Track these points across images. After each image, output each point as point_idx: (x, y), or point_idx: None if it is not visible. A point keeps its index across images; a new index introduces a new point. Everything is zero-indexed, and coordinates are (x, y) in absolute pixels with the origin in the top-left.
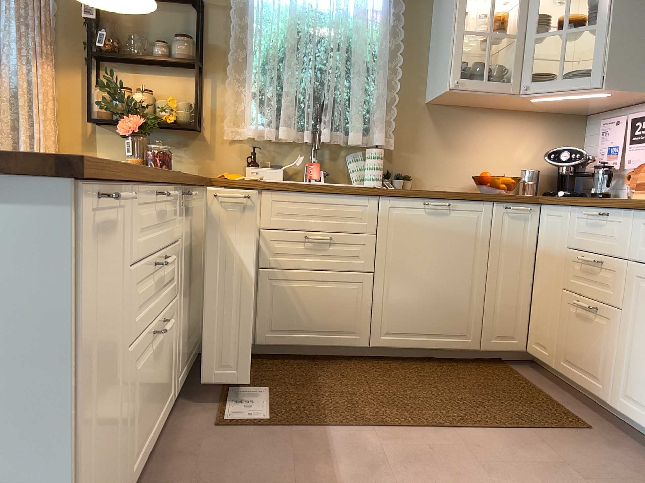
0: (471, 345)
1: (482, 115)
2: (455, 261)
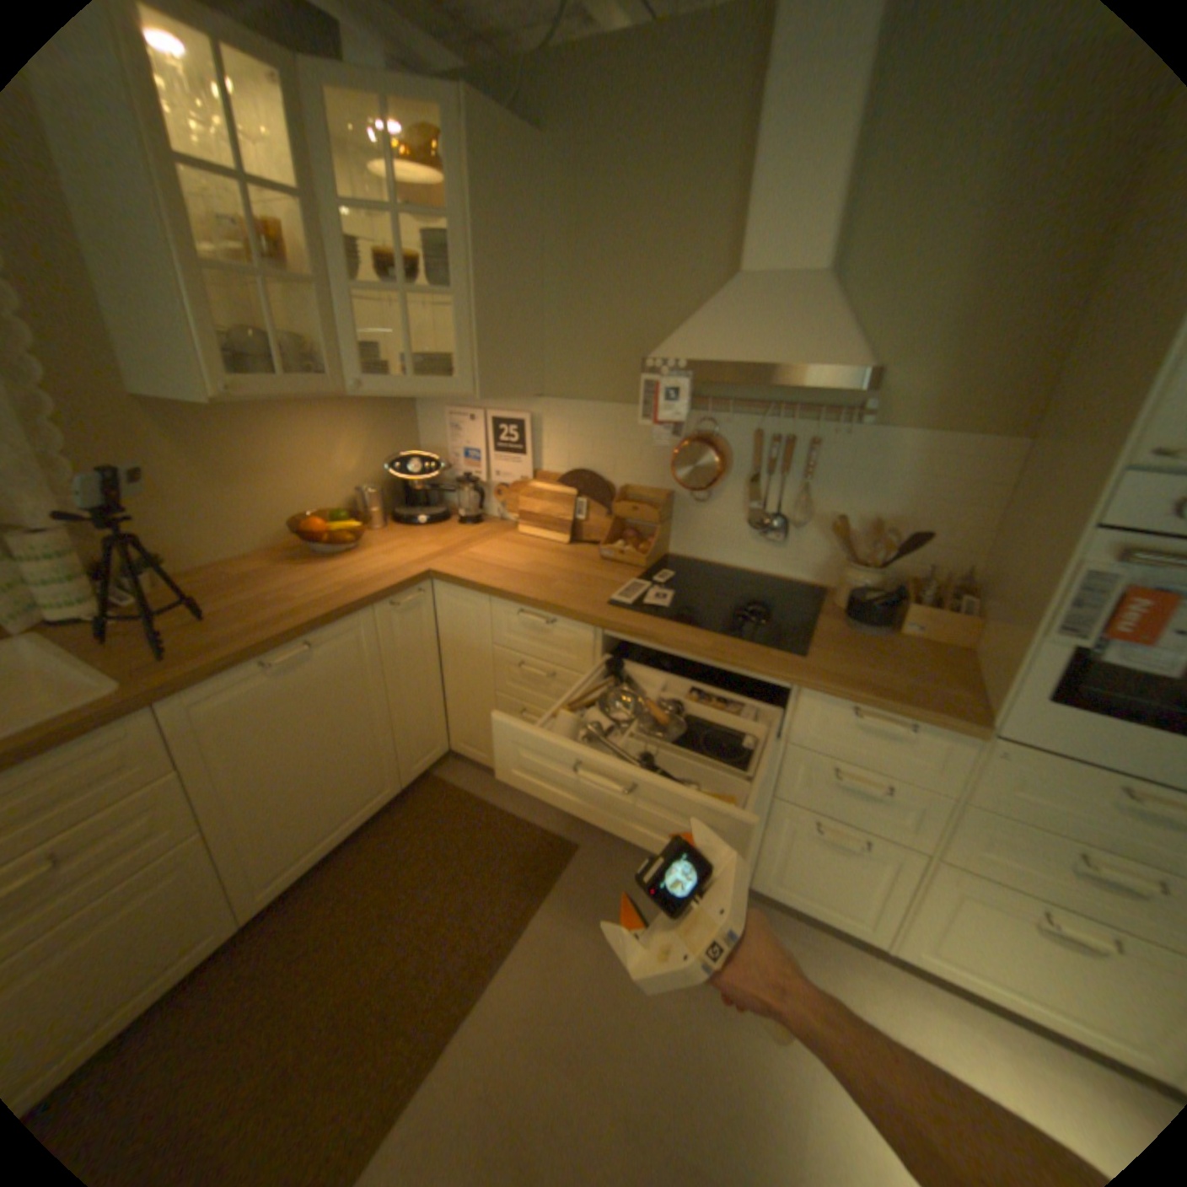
0: (391, 796)
1: (264, 409)
2: (341, 717)
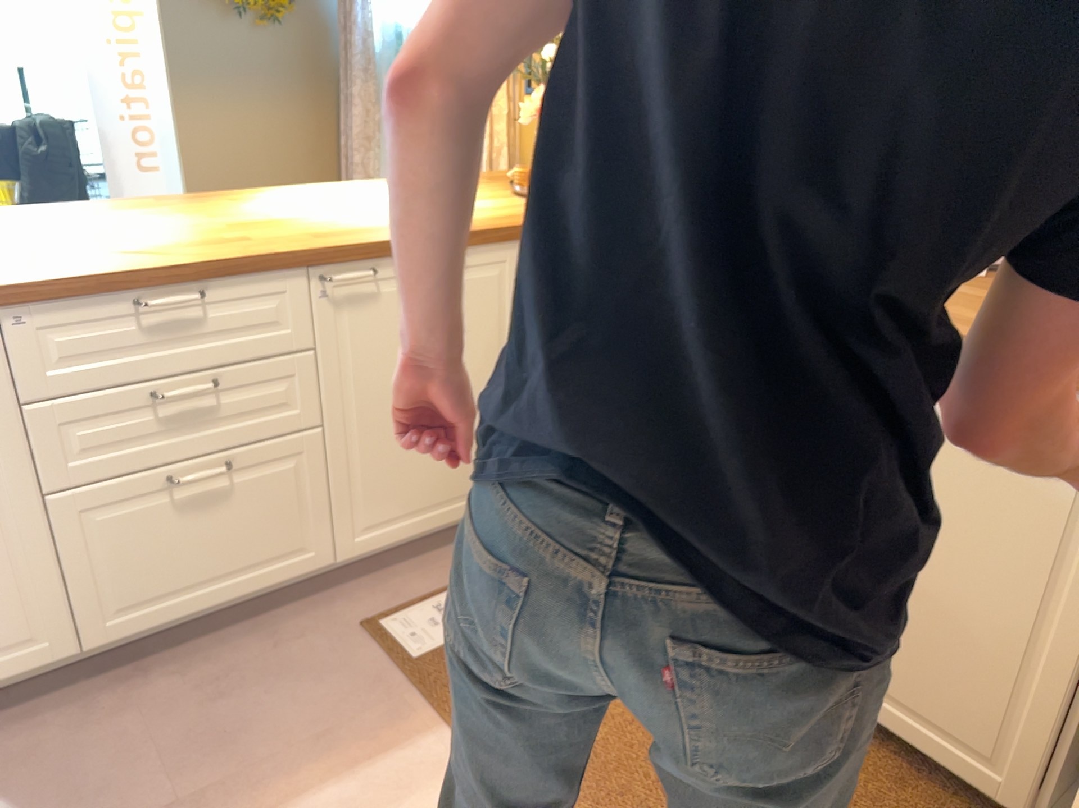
0: (1000, 793)
1: None
2: (989, 553)
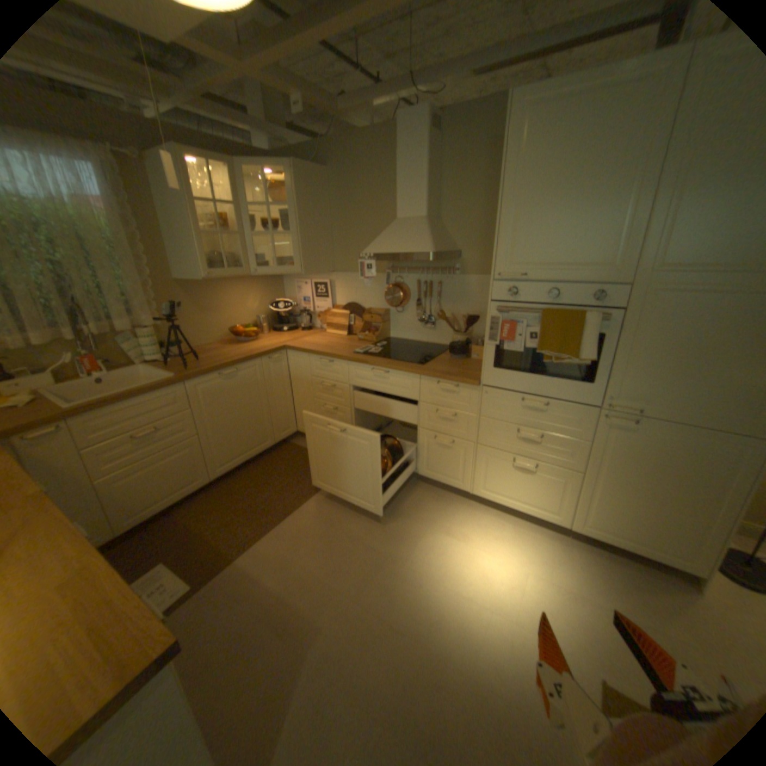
0: (270, 445)
1: (219, 284)
2: (249, 403)
